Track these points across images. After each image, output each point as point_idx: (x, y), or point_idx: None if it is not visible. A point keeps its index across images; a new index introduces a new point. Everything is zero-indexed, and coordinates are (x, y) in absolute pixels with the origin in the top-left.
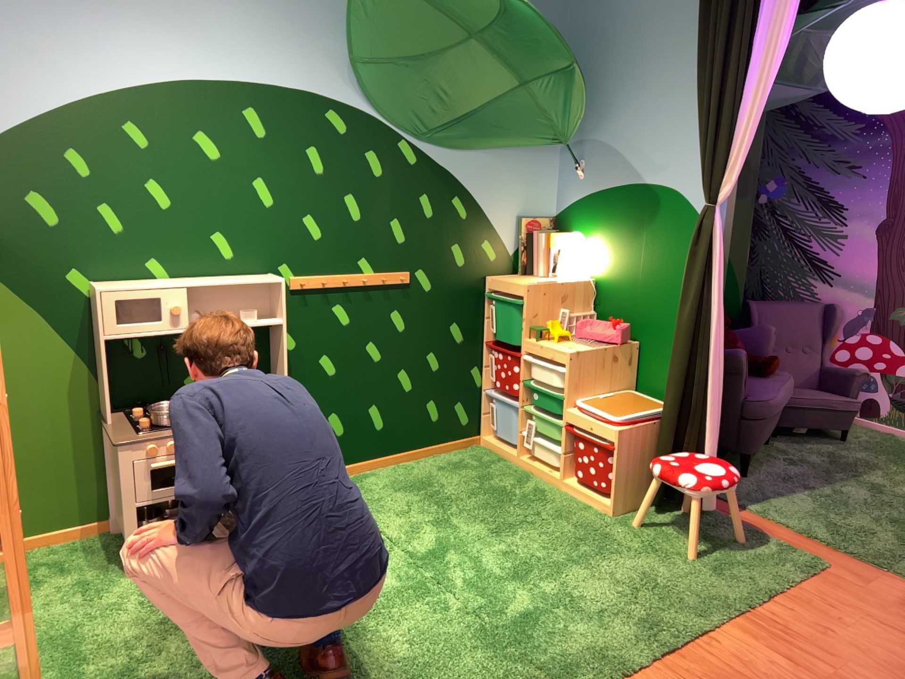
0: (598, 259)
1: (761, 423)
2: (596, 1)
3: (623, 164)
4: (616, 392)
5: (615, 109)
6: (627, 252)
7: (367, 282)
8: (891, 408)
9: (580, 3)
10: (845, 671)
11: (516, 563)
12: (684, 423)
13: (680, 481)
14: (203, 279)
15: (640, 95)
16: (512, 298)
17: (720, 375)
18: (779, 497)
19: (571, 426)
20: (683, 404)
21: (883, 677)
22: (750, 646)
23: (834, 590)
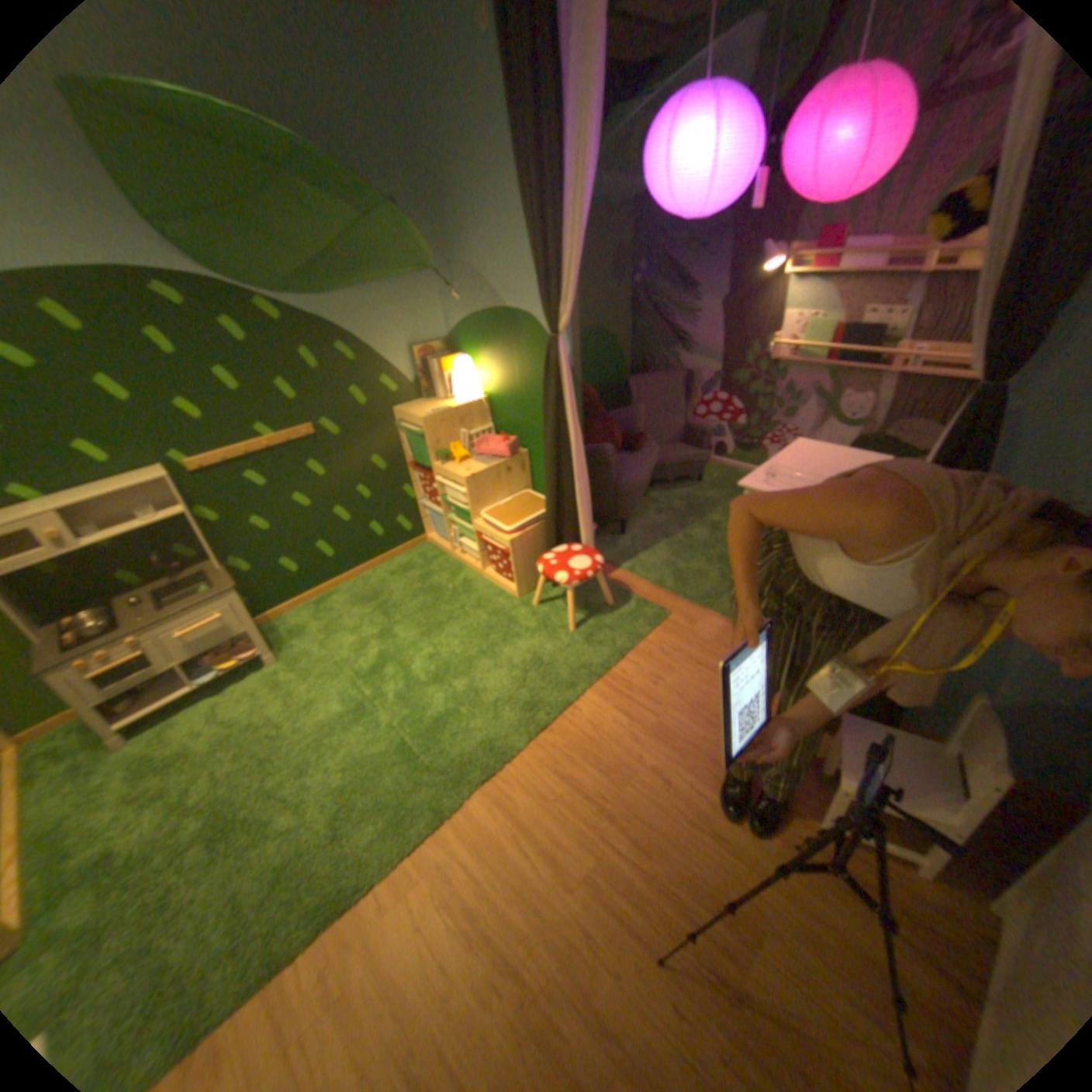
0: (485, 379)
1: (629, 499)
2: (424, 96)
3: (484, 289)
4: (514, 496)
5: (467, 229)
6: (504, 374)
7: (269, 445)
8: (735, 449)
9: (412, 100)
10: (663, 720)
11: (437, 665)
12: (561, 523)
13: (554, 581)
14: (78, 492)
15: (484, 213)
16: (415, 428)
17: (583, 482)
18: (644, 553)
19: (479, 533)
20: (557, 510)
21: (688, 719)
22: (599, 710)
23: (669, 639)
